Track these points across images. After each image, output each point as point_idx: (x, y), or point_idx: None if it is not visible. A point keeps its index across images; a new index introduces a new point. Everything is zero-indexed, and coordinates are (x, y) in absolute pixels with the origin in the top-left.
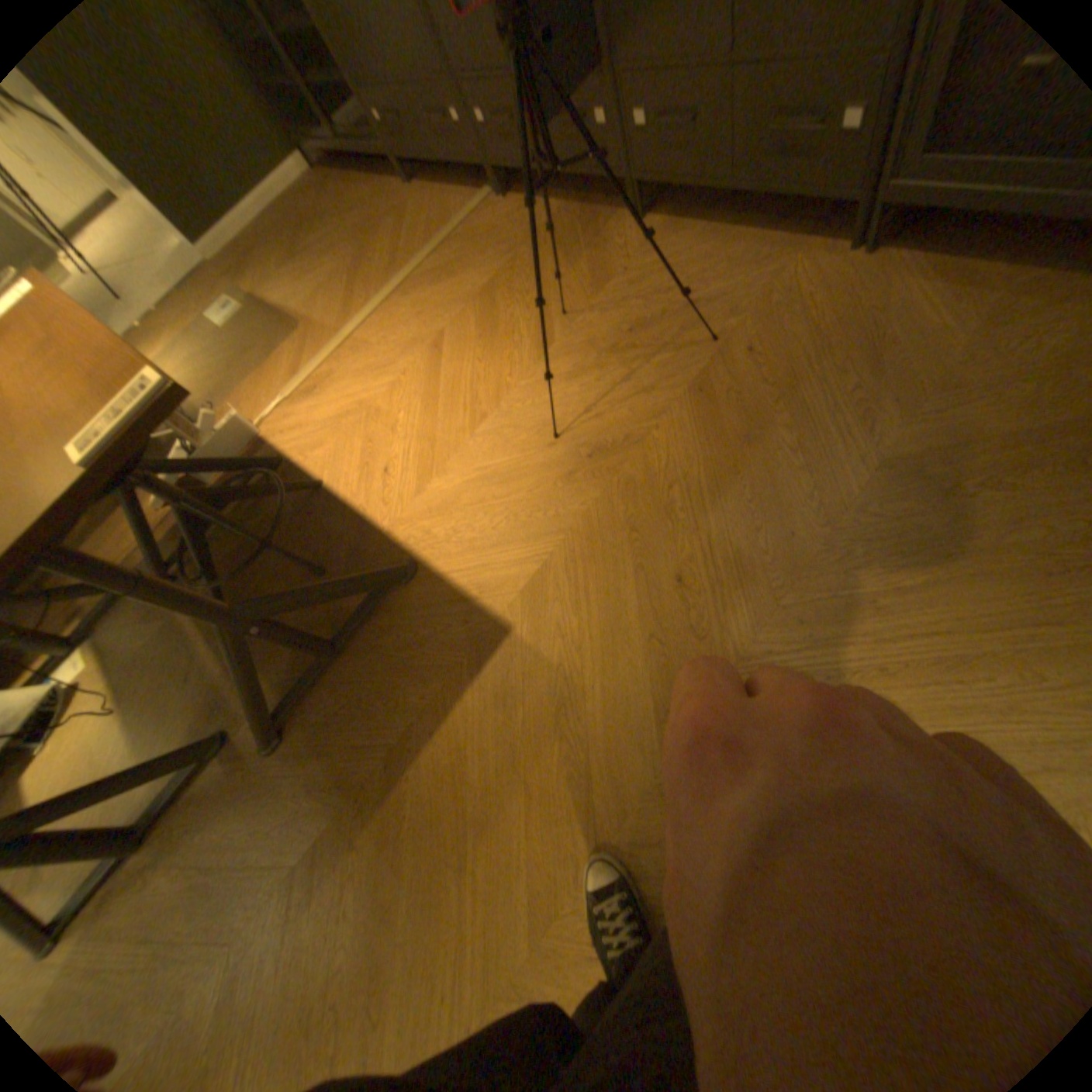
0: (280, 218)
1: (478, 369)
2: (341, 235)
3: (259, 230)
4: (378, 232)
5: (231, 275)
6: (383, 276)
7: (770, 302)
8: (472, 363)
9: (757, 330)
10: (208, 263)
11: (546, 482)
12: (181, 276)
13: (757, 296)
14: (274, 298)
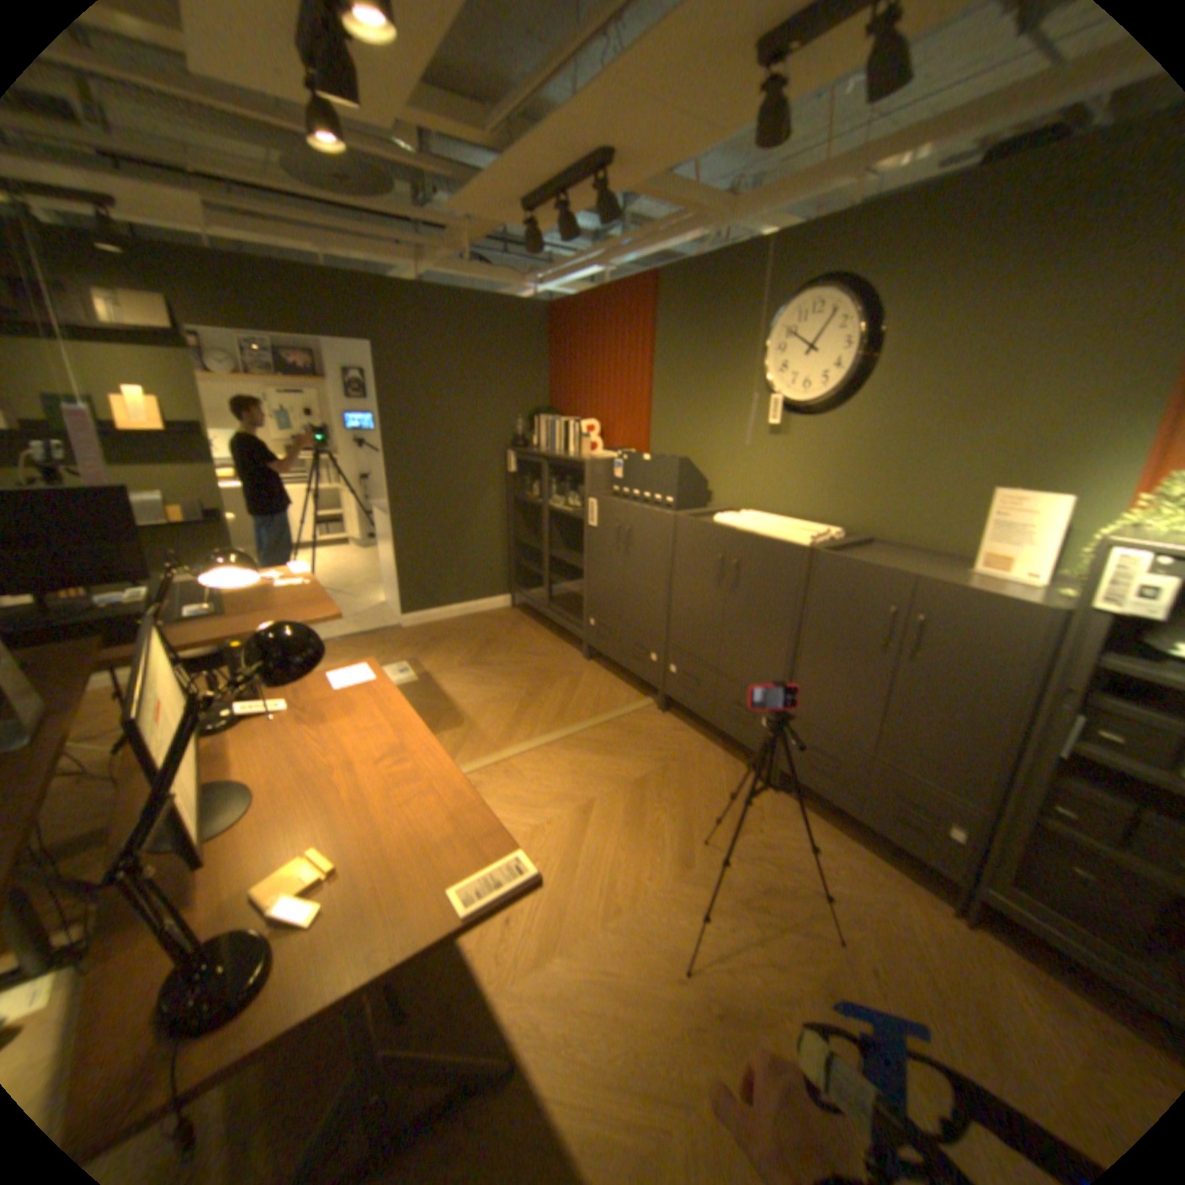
0: (474, 632)
1: (620, 861)
2: (522, 673)
3: (455, 632)
4: (554, 687)
5: (417, 653)
6: (549, 725)
7: (890, 936)
8: (615, 852)
9: (881, 959)
10: (401, 634)
11: (673, 1032)
12: (374, 631)
13: (878, 923)
14: (448, 693)
